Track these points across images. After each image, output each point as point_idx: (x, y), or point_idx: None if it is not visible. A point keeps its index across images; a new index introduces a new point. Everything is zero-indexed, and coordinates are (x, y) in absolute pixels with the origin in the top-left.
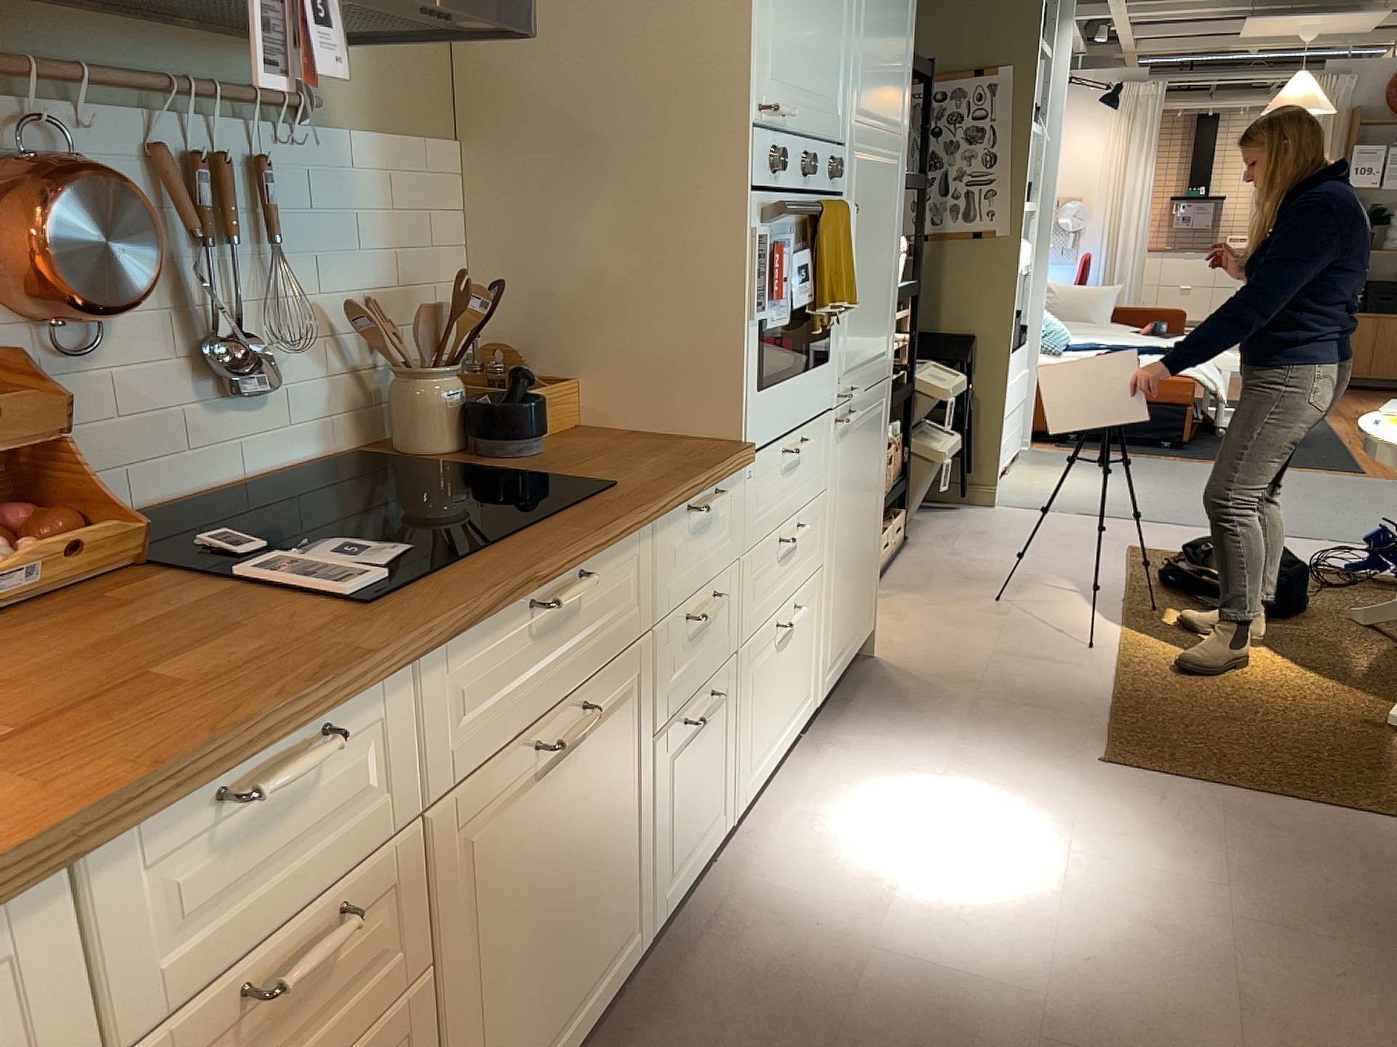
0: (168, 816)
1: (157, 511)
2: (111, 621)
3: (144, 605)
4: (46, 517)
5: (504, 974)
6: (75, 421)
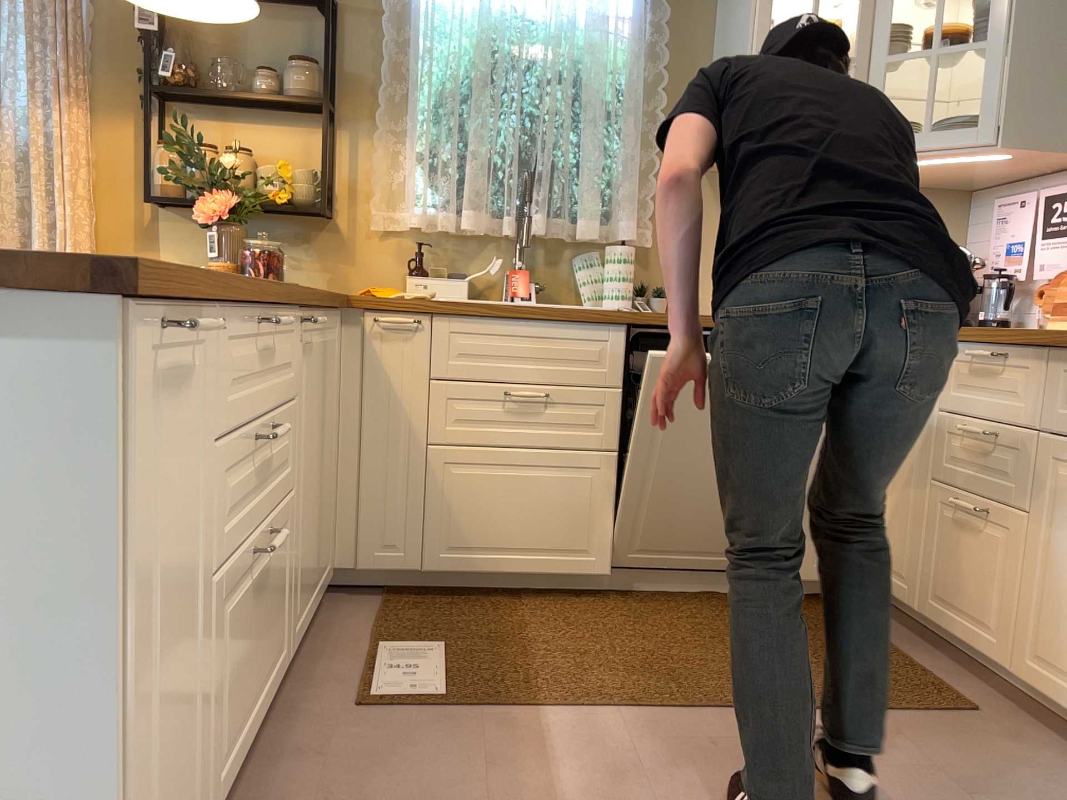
0: (965, 348)
1: None
2: None
3: None
4: None
5: None
6: None
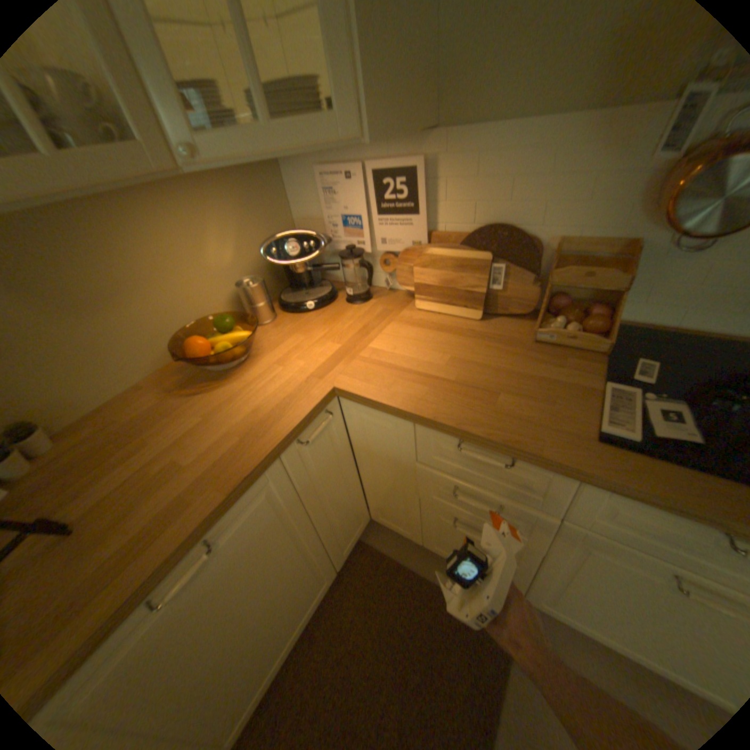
0: (447, 433)
1: (694, 333)
2: (547, 369)
3: (568, 371)
4: (596, 318)
5: (595, 599)
6: (673, 279)
